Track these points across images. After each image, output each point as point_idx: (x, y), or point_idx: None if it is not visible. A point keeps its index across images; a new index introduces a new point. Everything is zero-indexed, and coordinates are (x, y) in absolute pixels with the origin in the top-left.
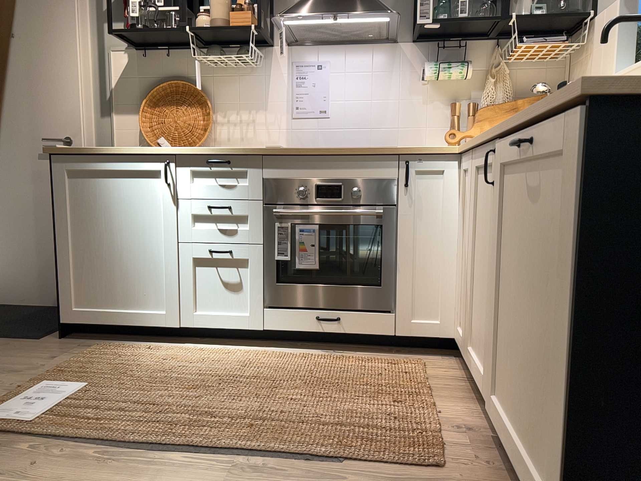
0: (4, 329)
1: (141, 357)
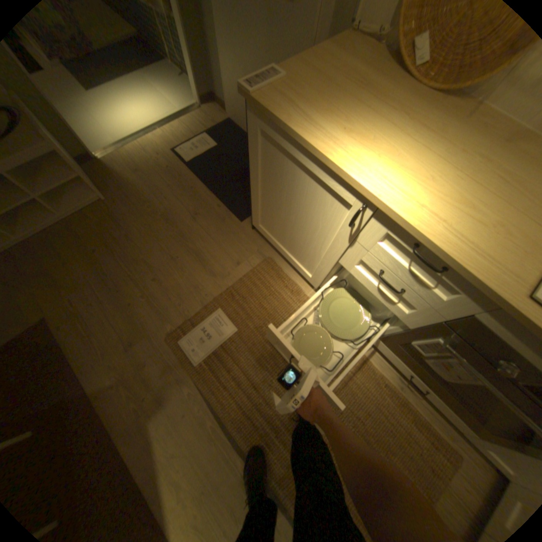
0: (230, 188)
1: (282, 302)
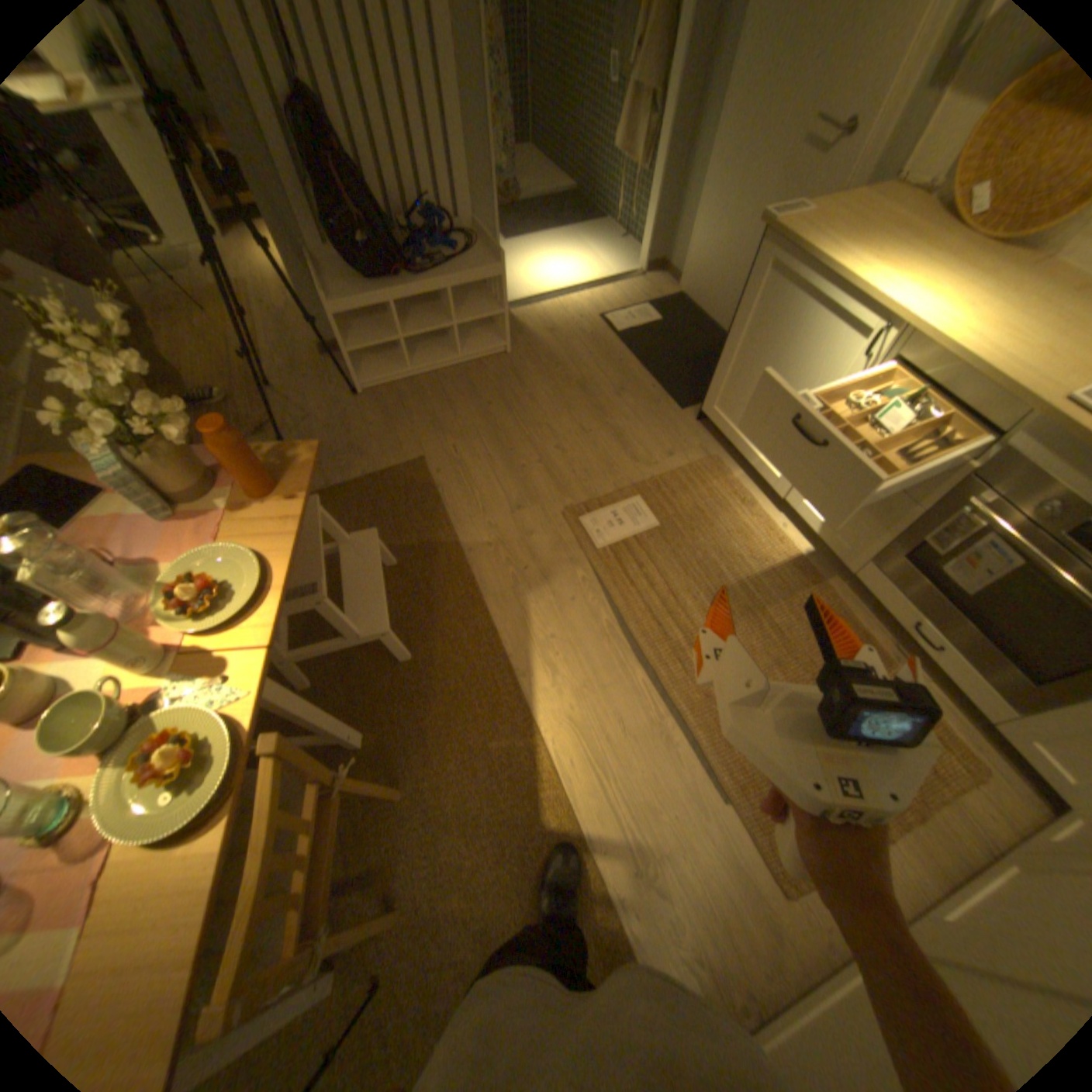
0: (672, 369)
1: (726, 509)
